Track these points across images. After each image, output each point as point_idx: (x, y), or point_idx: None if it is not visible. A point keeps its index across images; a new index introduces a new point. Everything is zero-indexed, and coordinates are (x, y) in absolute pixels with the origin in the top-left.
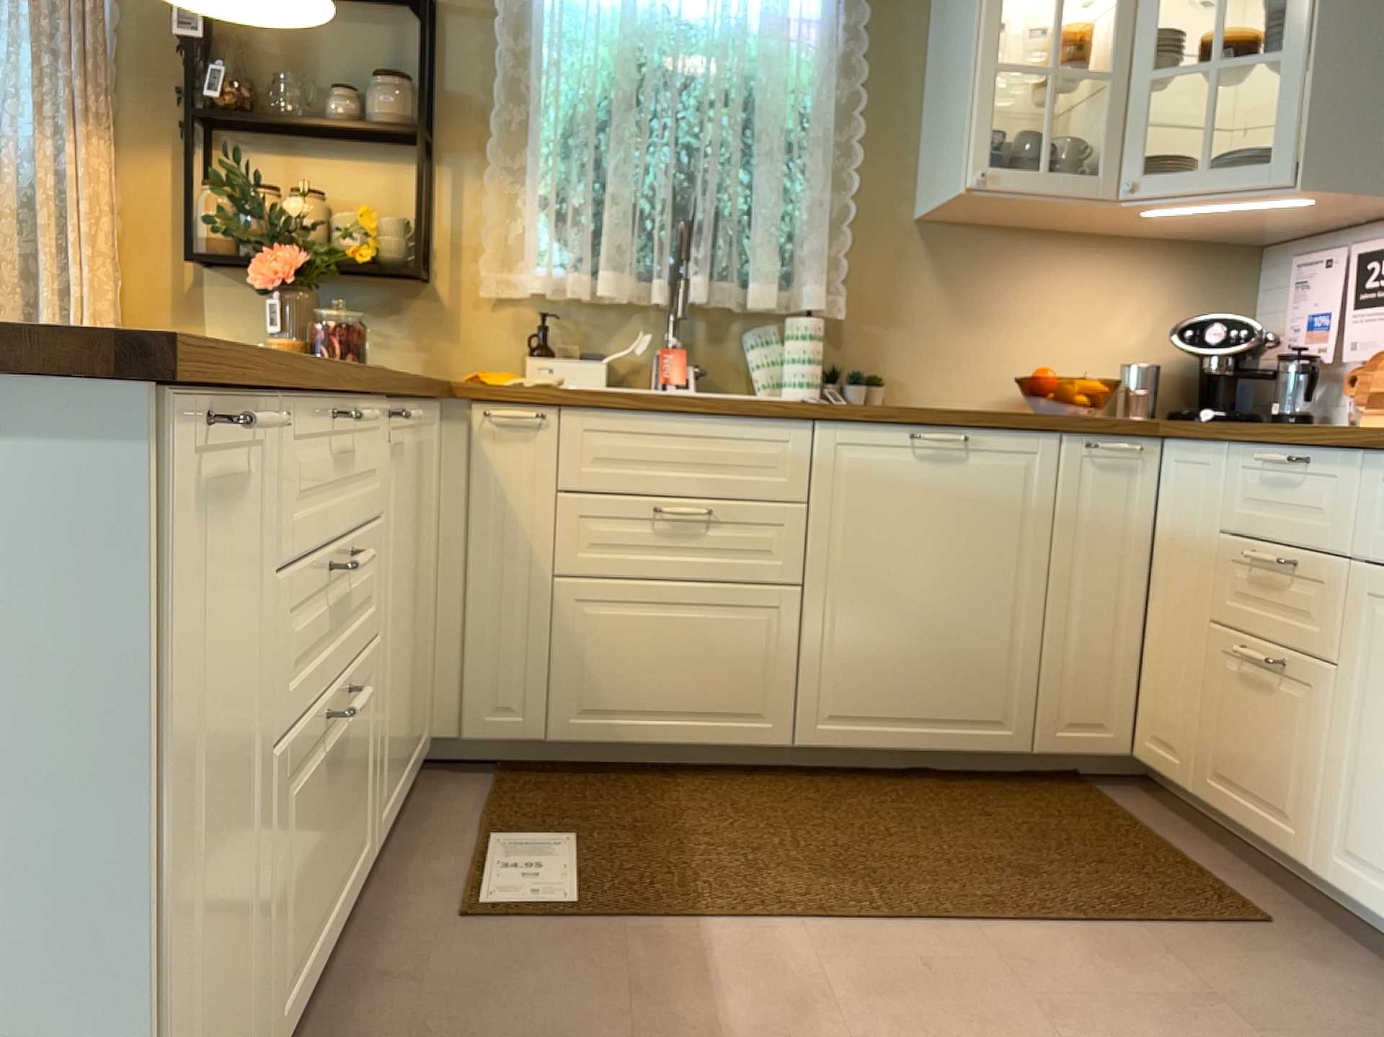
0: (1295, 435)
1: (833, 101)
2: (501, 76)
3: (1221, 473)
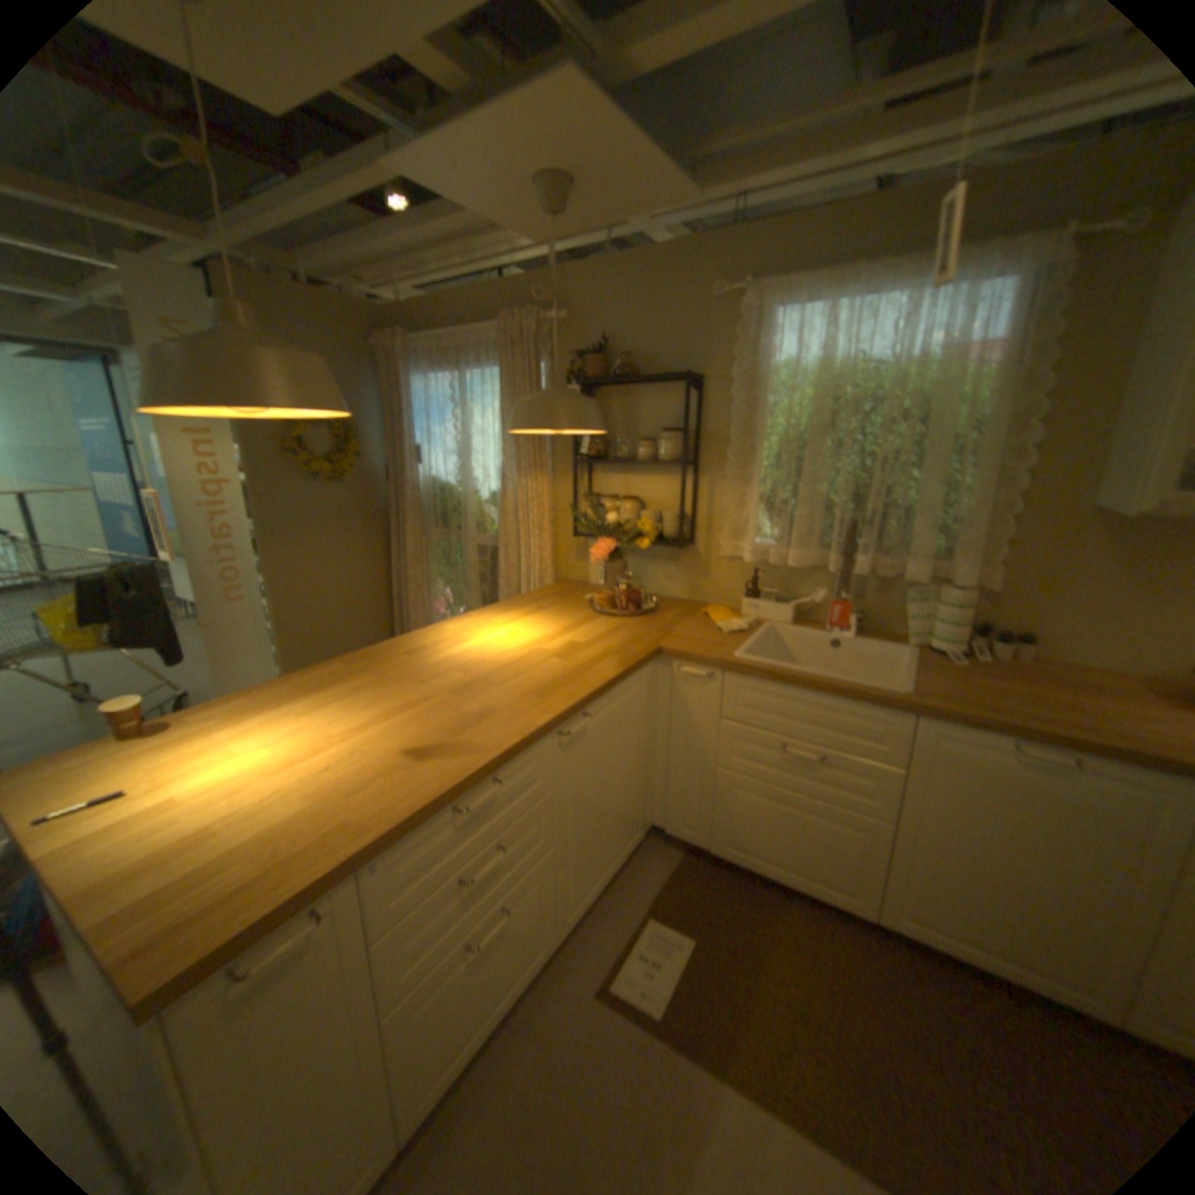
0: None
1: (1011, 409)
2: (738, 418)
3: None
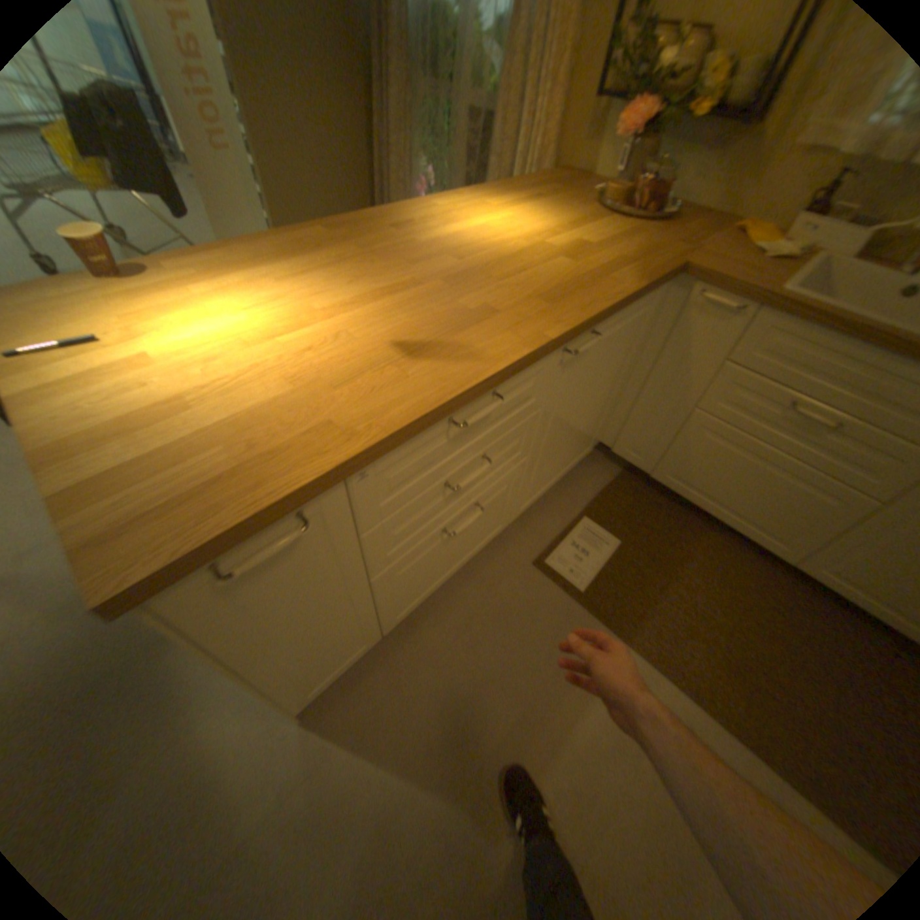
0: None
1: None
2: None
3: None
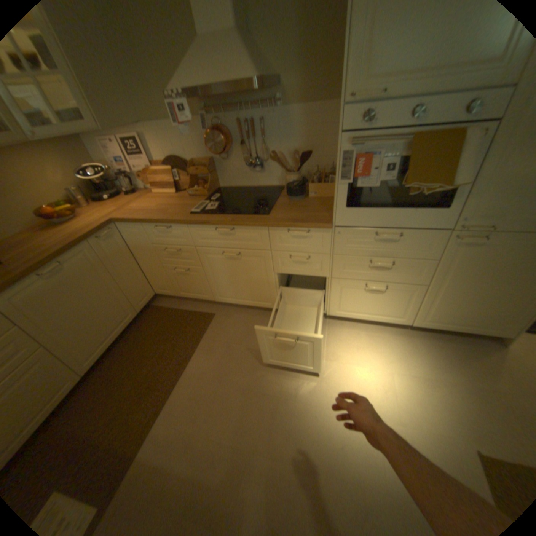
0: (163, 222)
1: None
2: None
3: (141, 231)
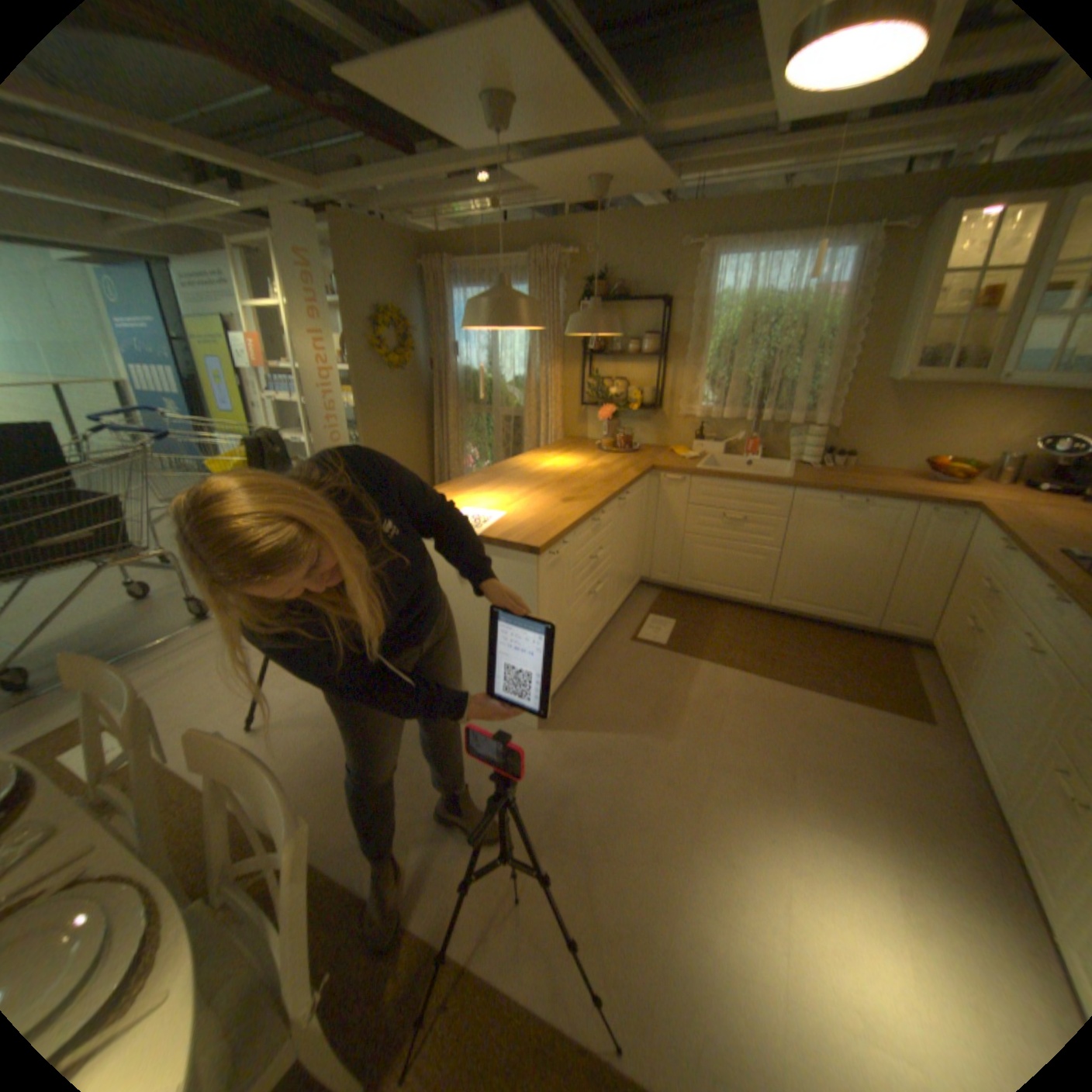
0: (1011, 536)
1: (848, 324)
2: (693, 326)
3: (991, 537)
